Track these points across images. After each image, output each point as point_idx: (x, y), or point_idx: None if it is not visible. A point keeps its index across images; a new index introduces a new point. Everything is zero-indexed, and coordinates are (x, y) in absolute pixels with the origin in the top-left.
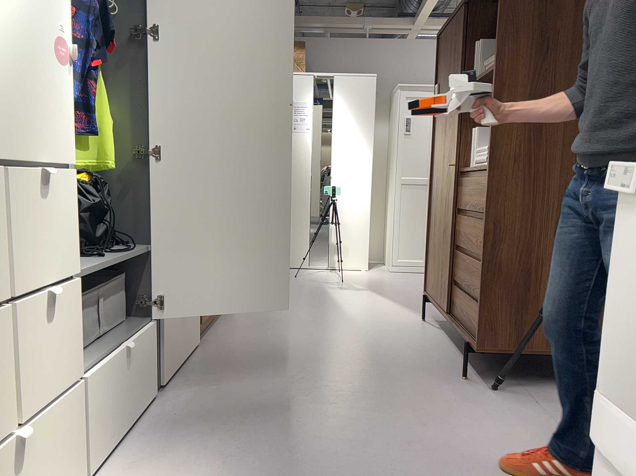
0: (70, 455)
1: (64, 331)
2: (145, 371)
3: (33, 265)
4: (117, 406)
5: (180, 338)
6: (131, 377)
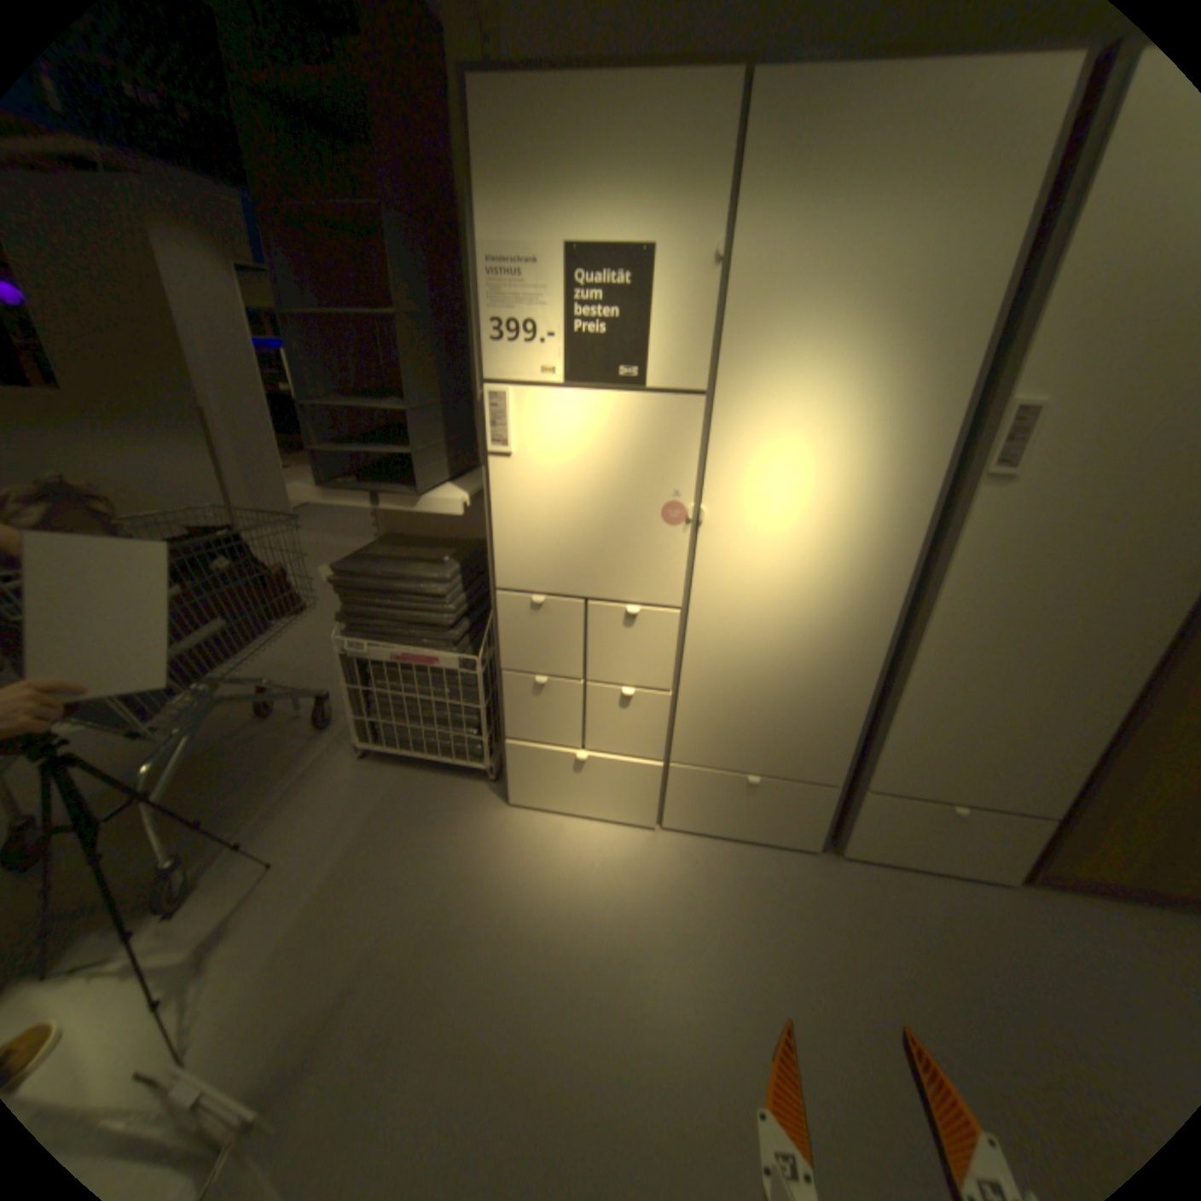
0: (643, 799)
1: (650, 723)
2: (797, 820)
3: (618, 669)
4: (724, 812)
5: (932, 844)
6: (759, 807)
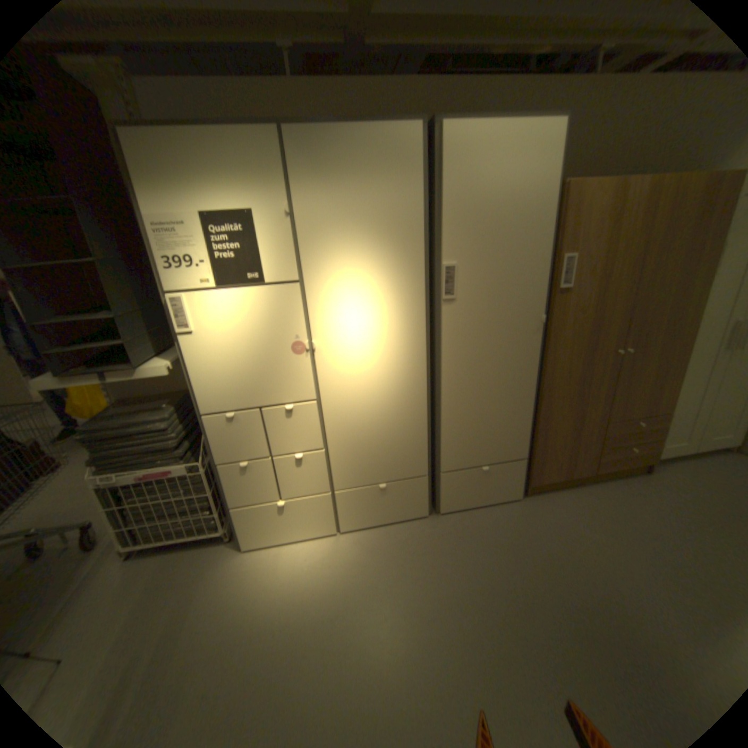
0: (324, 519)
1: (316, 471)
2: (411, 501)
3: (289, 444)
4: (372, 511)
5: (478, 491)
6: (389, 501)
